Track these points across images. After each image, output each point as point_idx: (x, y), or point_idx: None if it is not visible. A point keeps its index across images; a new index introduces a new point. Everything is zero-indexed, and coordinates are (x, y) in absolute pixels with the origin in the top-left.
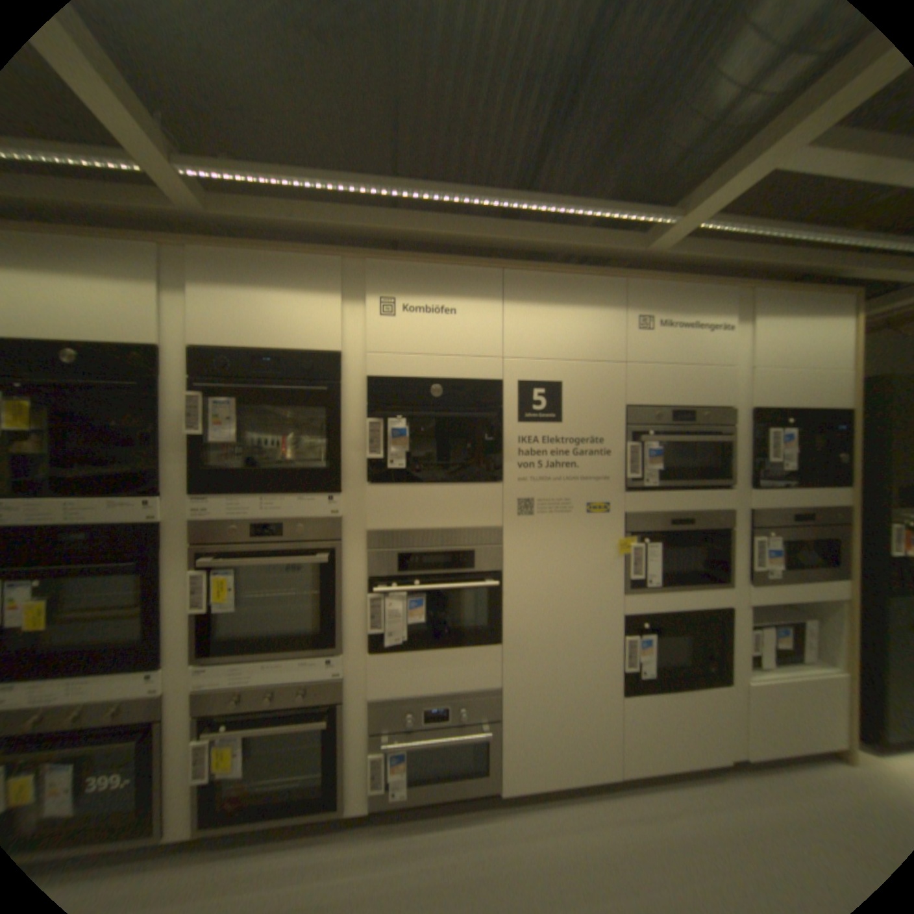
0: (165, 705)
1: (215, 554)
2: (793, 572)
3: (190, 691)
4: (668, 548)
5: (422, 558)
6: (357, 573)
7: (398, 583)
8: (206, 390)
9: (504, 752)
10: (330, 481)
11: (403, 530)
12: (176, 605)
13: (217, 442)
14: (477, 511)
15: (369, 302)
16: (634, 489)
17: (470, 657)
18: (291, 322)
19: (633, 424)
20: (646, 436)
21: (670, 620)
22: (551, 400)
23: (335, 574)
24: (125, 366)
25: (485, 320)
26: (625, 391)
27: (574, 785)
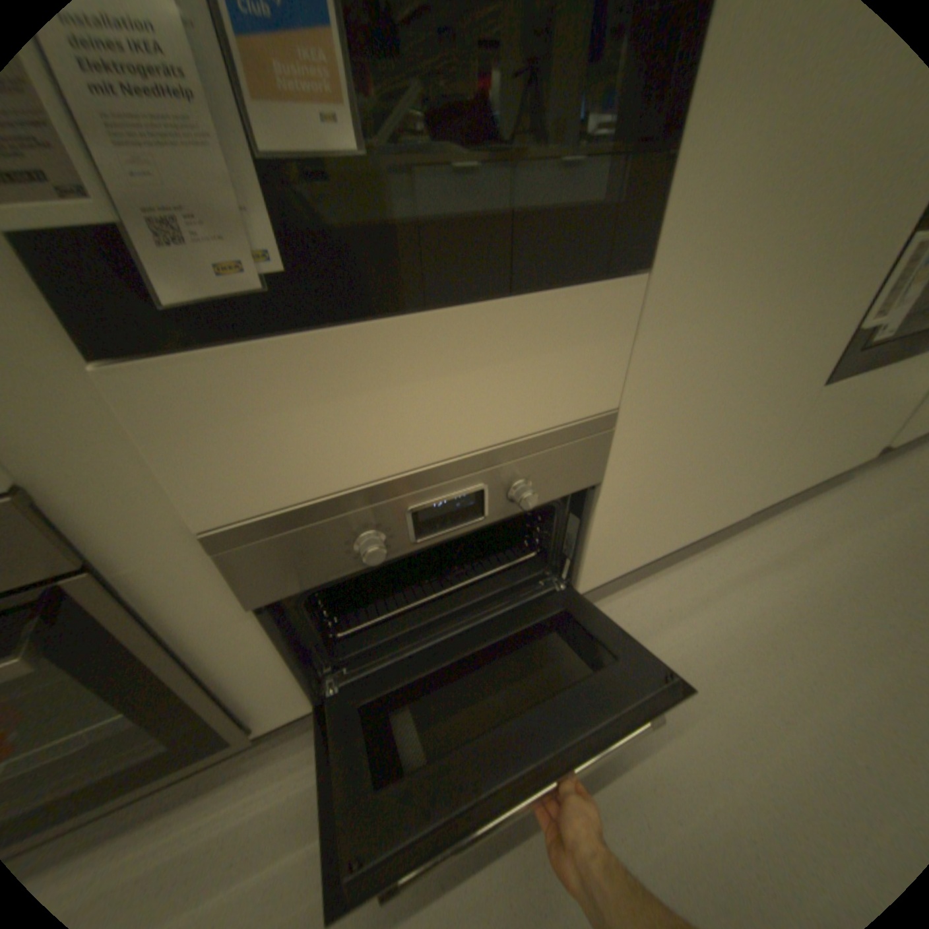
0: None
1: None
2: None
3: None
4: None
5: None
6: None
7: None
8: None
9: (595, 532)
10: None
11: None
12: None
13: None
14: None
15: None
16: None
17: (555, 322)
18: None
19: None
20: None
21: None
22: None
23: None
24: None
25: None
26: None
27: (688, 540)
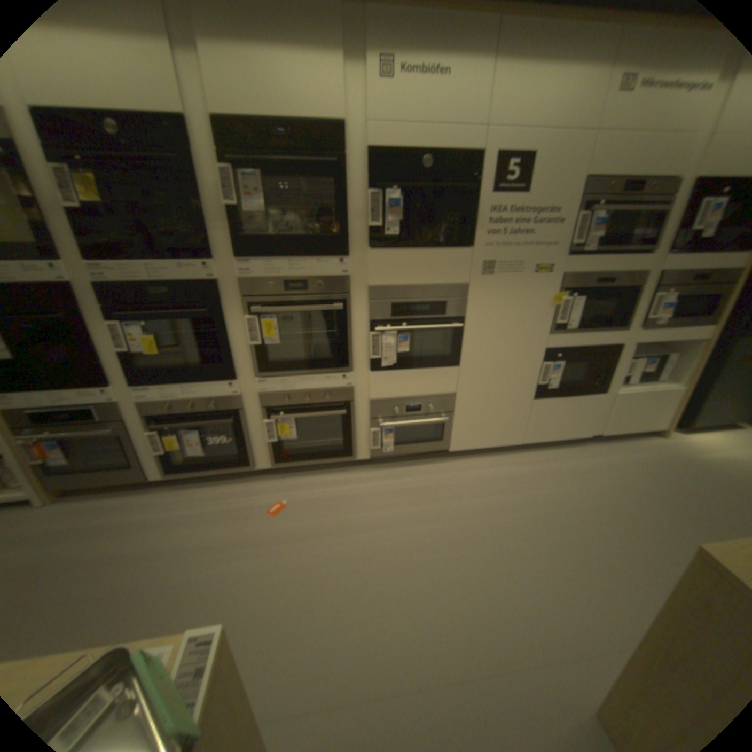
0: (245, 399)
1: (262, 302)
2: (677, 319)
3: (259, 392)
4: (590, 300)
5: (409, 307)
6: (362, 317)
7: (392, 324)
8: (235, 161)
9: (454, 428)
10: (342, 246)
11: (396, 285)
12: (241, 338)
13: (248, 211)
14: (453, 271)
15: (371, 59)
16: (576, 252)
17: (438, 373)
18: (300, 85)
19: (590, 194)
20: (599, 205)
21: (578, 351)
22: (525, 170)
23: (348, 318)
24: (162, 136)
25: (478, 80)
26: (591, 160)
27: (493, 445)
